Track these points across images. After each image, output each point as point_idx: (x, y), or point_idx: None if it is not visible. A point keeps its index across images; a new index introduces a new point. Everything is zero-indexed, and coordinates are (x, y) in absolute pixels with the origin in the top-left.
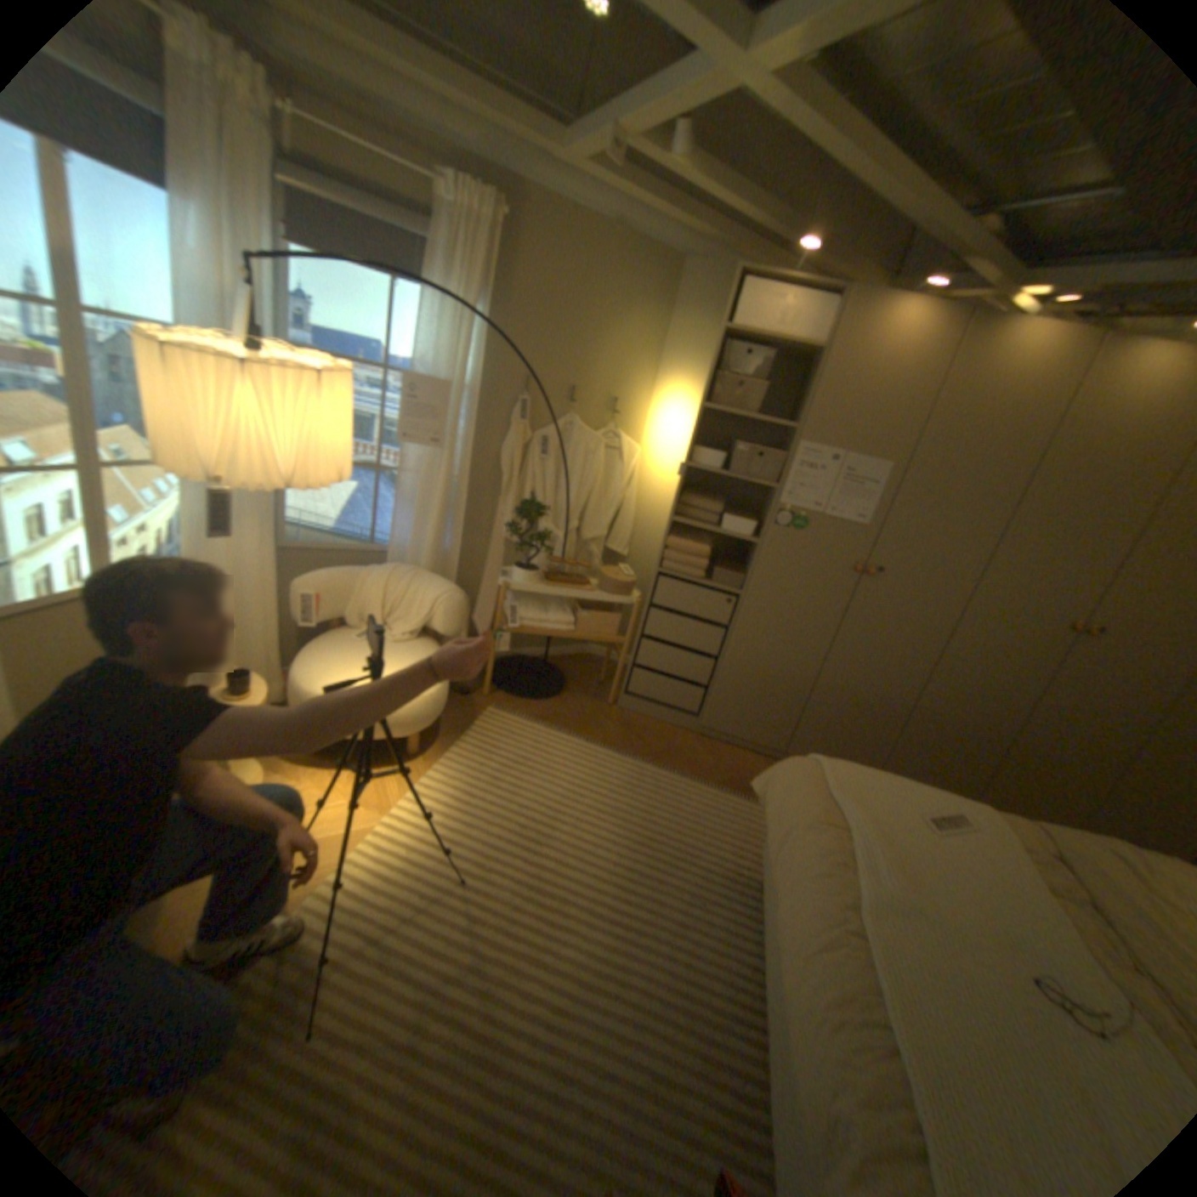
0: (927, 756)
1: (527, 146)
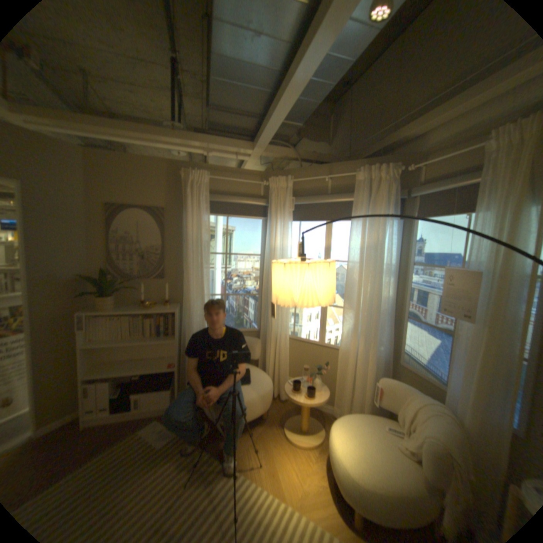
0: None
1: None
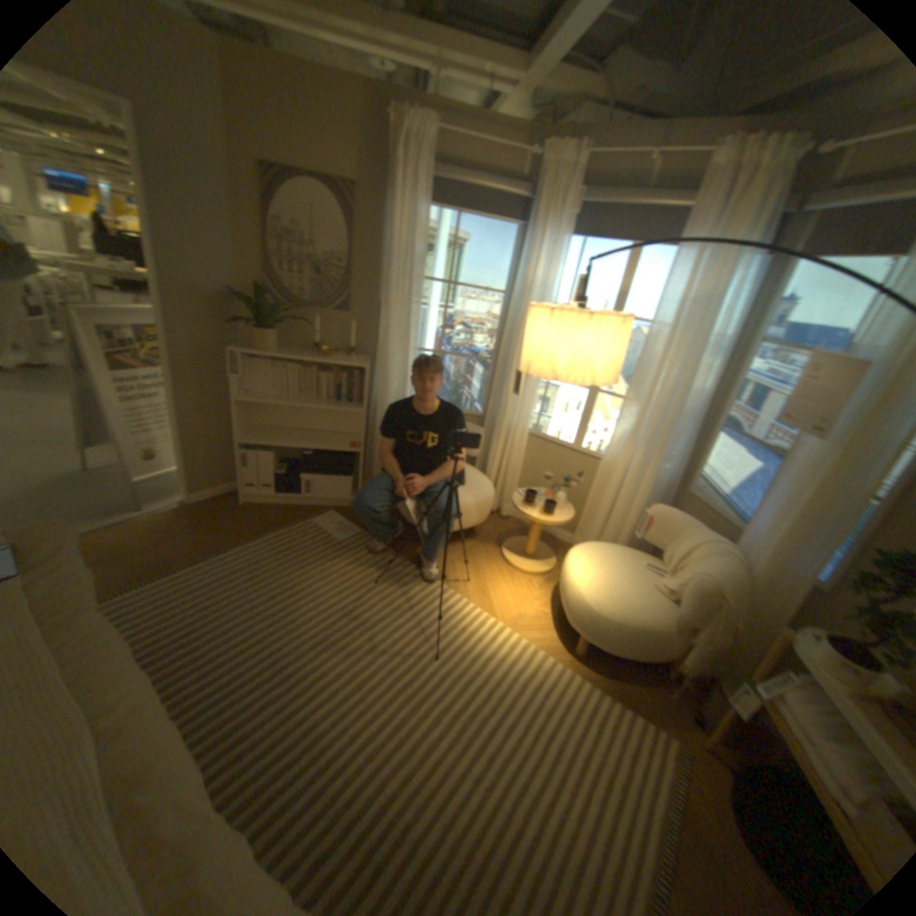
0: None
1: None
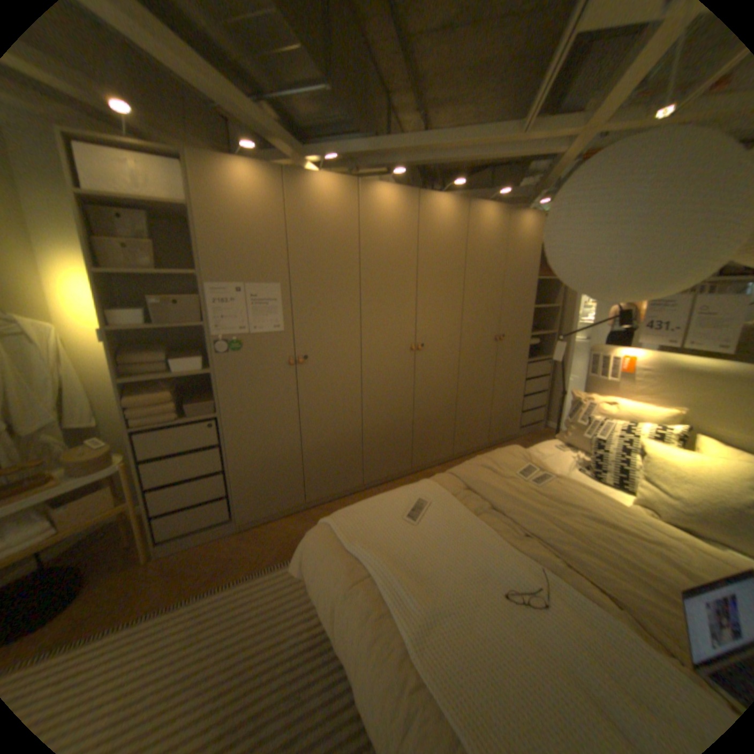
0: (380, 453)
1: None
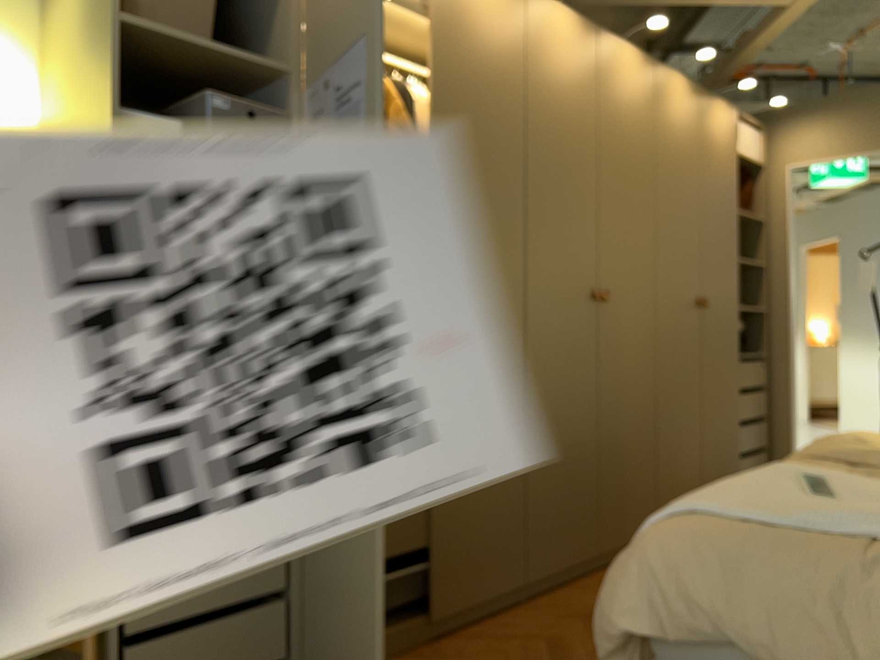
0: (554, 509)
1: None
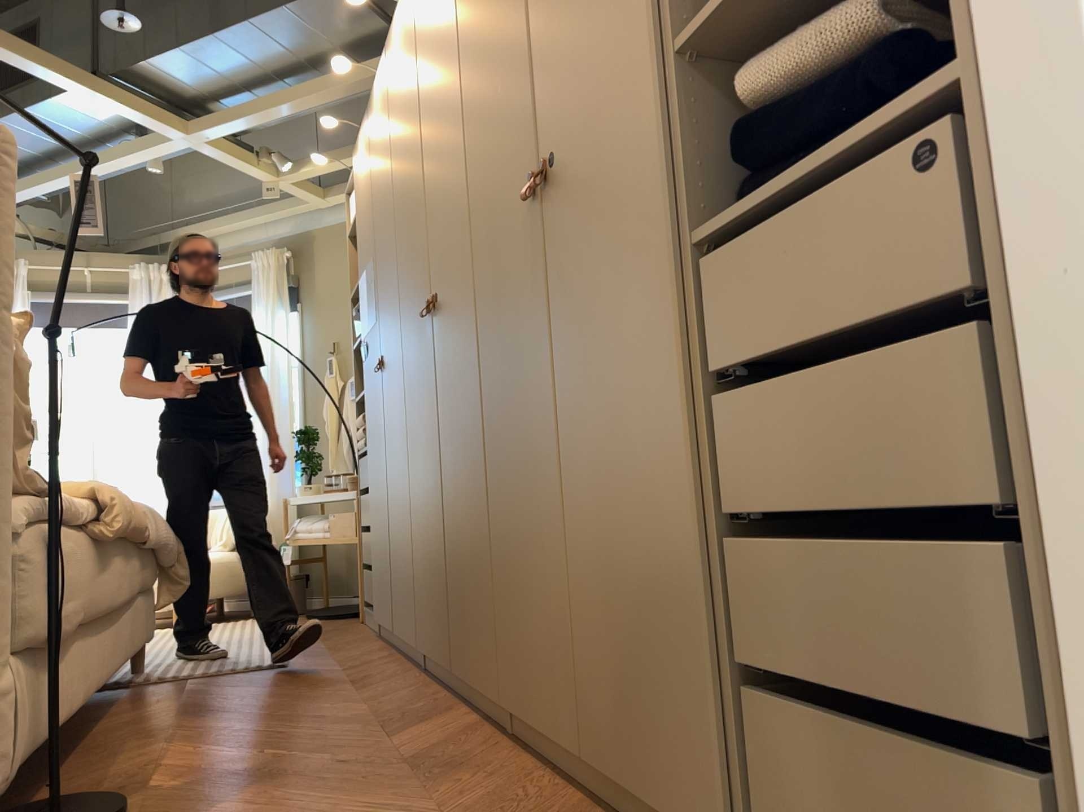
0: (427, 572)
1: (314, 216)
